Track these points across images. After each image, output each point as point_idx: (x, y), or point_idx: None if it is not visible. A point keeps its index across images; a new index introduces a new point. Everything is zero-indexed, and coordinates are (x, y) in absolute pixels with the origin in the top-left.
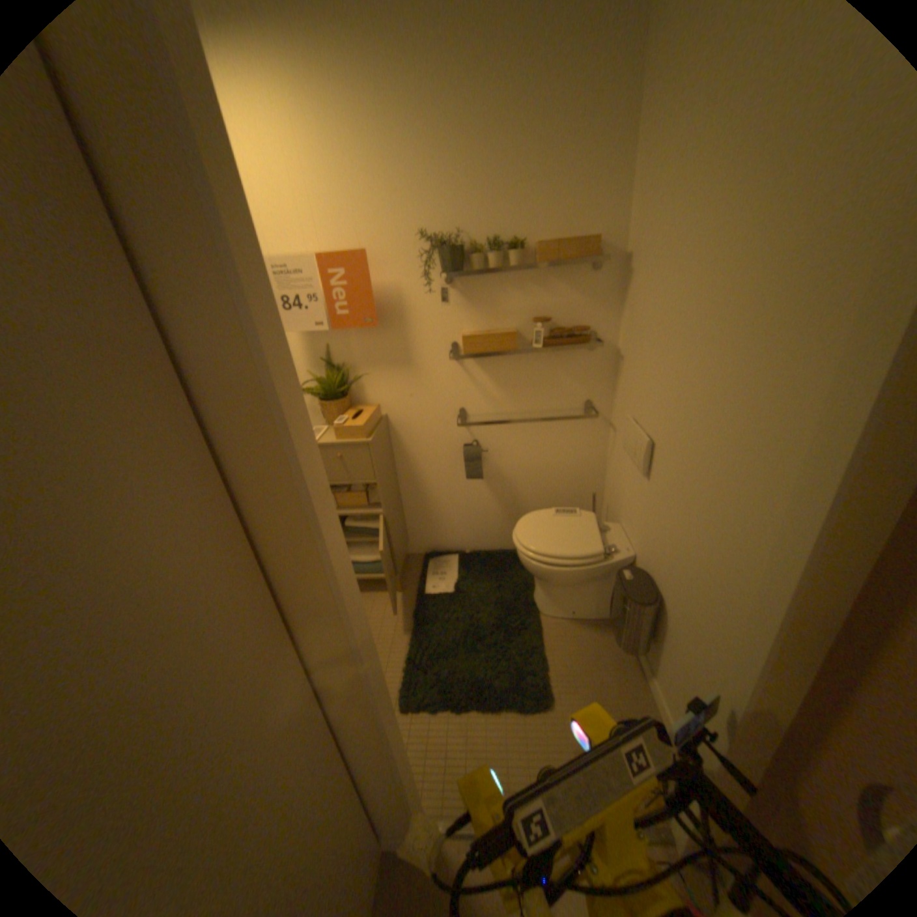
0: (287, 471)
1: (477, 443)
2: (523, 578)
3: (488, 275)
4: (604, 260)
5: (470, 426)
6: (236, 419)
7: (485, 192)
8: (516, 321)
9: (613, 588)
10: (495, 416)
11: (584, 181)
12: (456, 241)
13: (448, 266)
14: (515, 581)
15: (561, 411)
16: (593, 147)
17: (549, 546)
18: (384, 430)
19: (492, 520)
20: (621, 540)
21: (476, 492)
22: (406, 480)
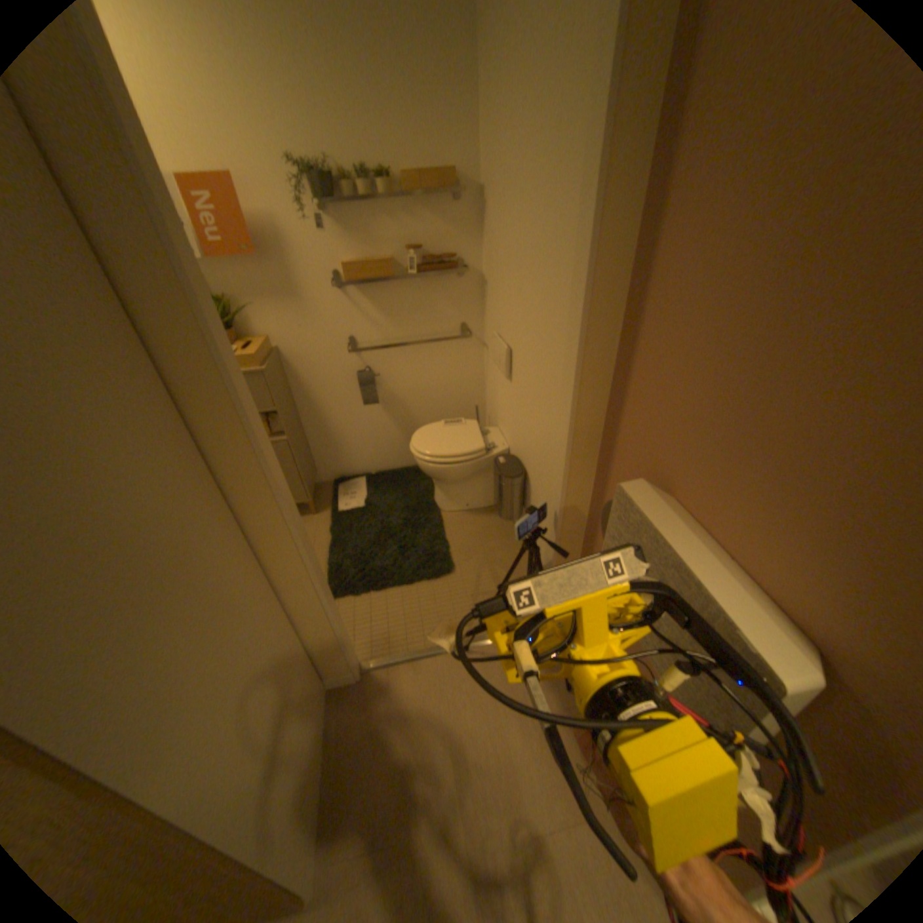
0: (202, 355)
1: (370, 369)
2: (425, 487)
3: (359, 203)
4: (461, 192)
5: (361, 354)
6: (150, 310)
7: (345, 117)
8: (391, 249)
9: (495, 479)
10: (383, 342)
11: (436, 113)
12: (323, 167)
13: (318, 192)
14: (418, 490)
15: (442, 335)
16: (441, 81)
17: (440, 449)
18: (276, 361)
19: (392, 442)
20: (498, 439)
21: (375, 416)
22: (306, 411)
